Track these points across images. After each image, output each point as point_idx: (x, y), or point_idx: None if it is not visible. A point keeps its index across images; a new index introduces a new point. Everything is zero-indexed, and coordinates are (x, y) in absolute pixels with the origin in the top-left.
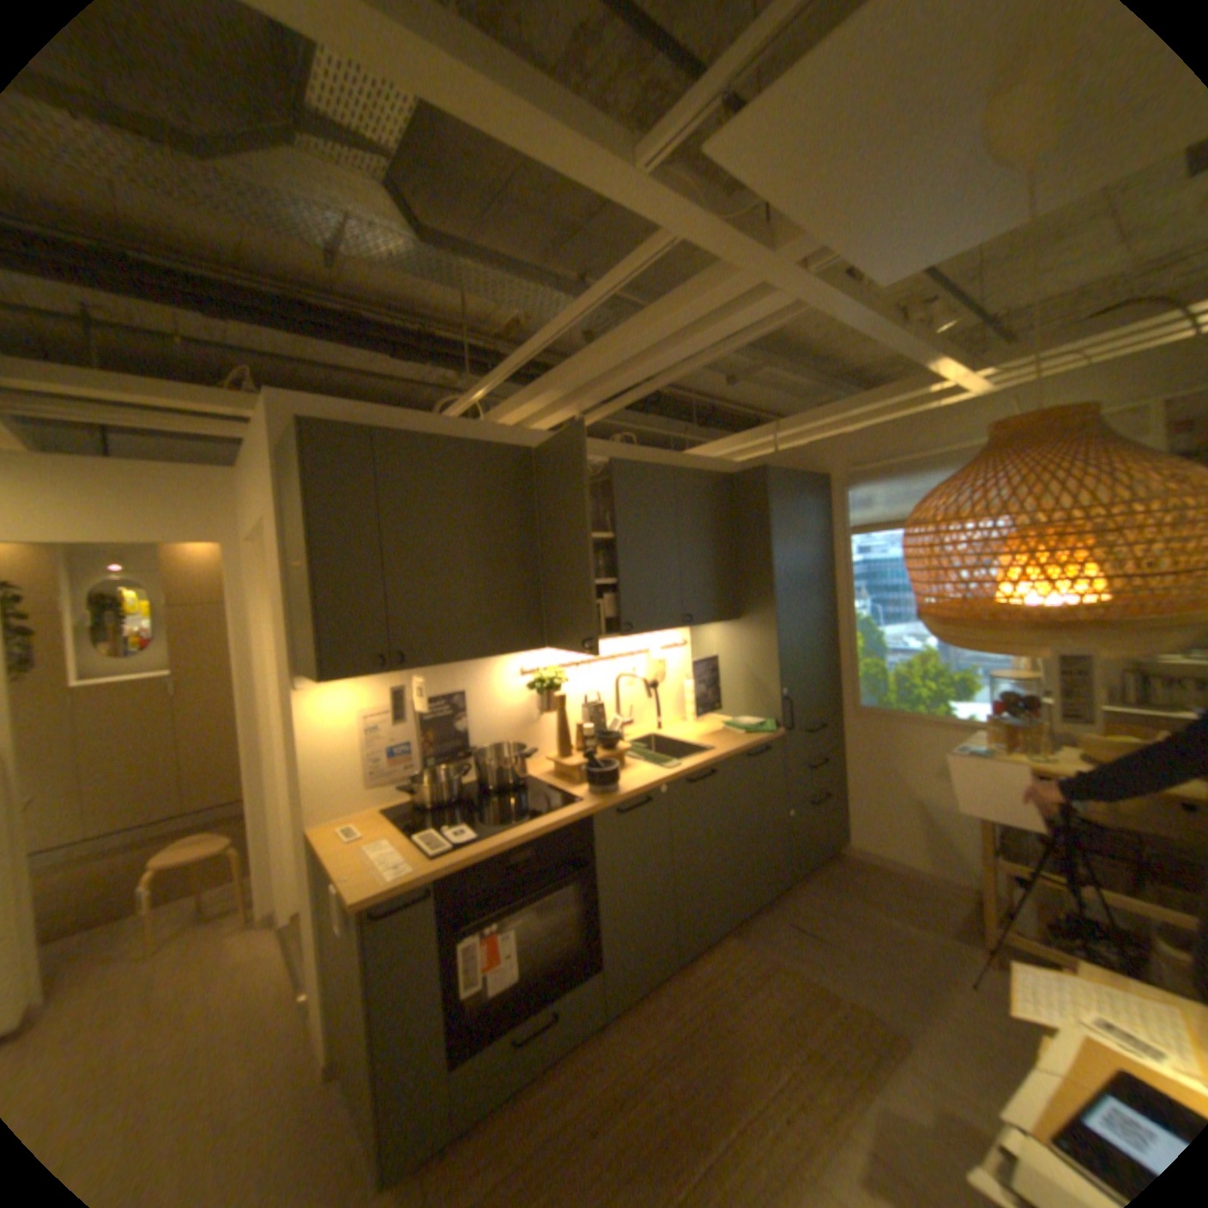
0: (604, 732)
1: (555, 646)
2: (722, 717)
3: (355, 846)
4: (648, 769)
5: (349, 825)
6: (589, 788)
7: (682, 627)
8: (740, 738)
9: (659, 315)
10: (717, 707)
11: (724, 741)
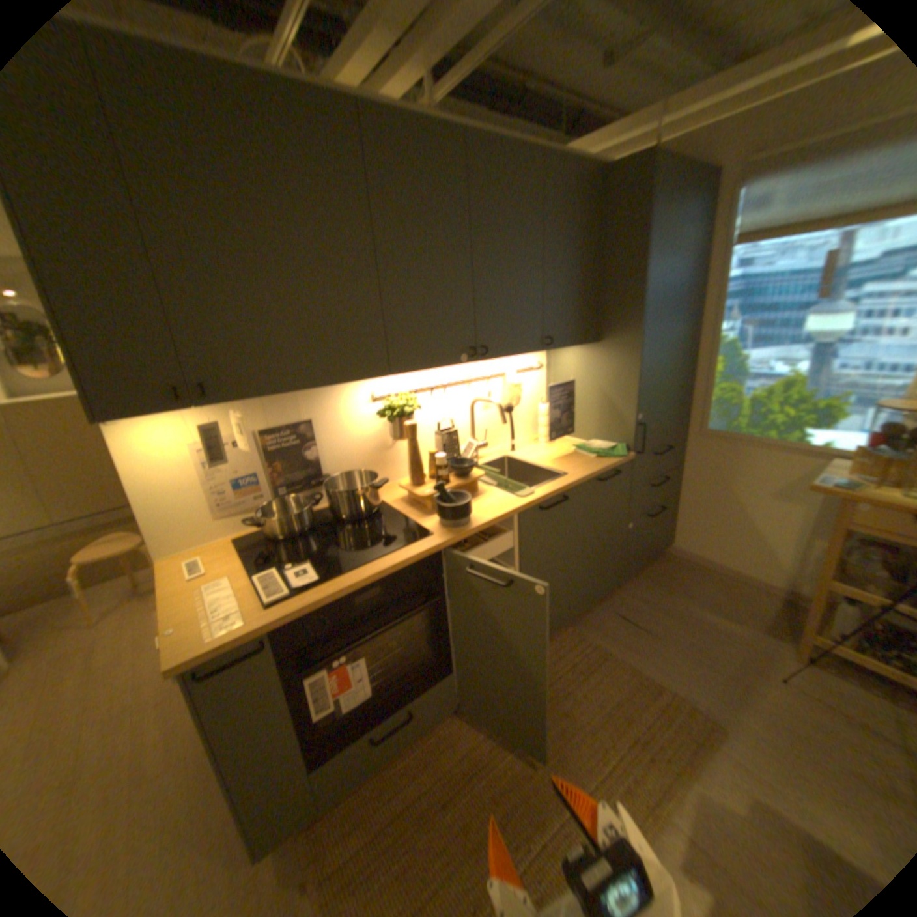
0: (457, 459)
1: (401, 371)
2: (572, 438)
3: (195, 584)
4: (501, 496)
5: (197, 556)
6: (439, 520)
7: (541, 349)
8: (591, 462)
9: None
10: (568, 429)
11: (575, 465)
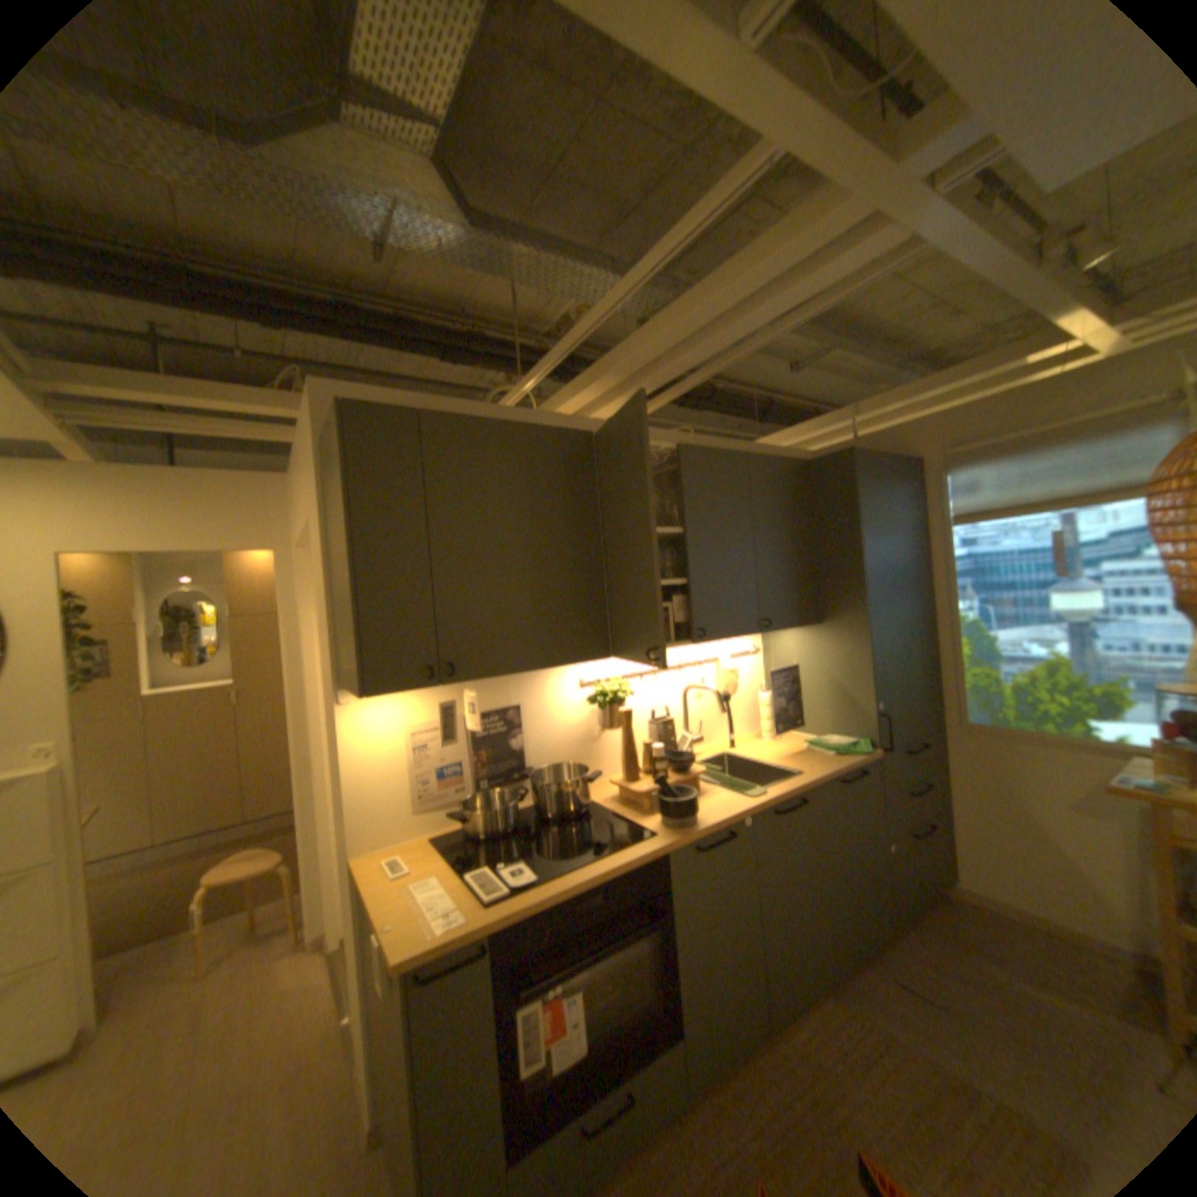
0: (674, 752)
1: (619, 654)
2: (803, 734)
3: (400, 884)
4: (728, 797)
5: (395, 856)
6: (663, 820)
7: (758, 632)
8: (830, 760)
9: (741, 266)
10: (797, 723)
11: (812, 764)
